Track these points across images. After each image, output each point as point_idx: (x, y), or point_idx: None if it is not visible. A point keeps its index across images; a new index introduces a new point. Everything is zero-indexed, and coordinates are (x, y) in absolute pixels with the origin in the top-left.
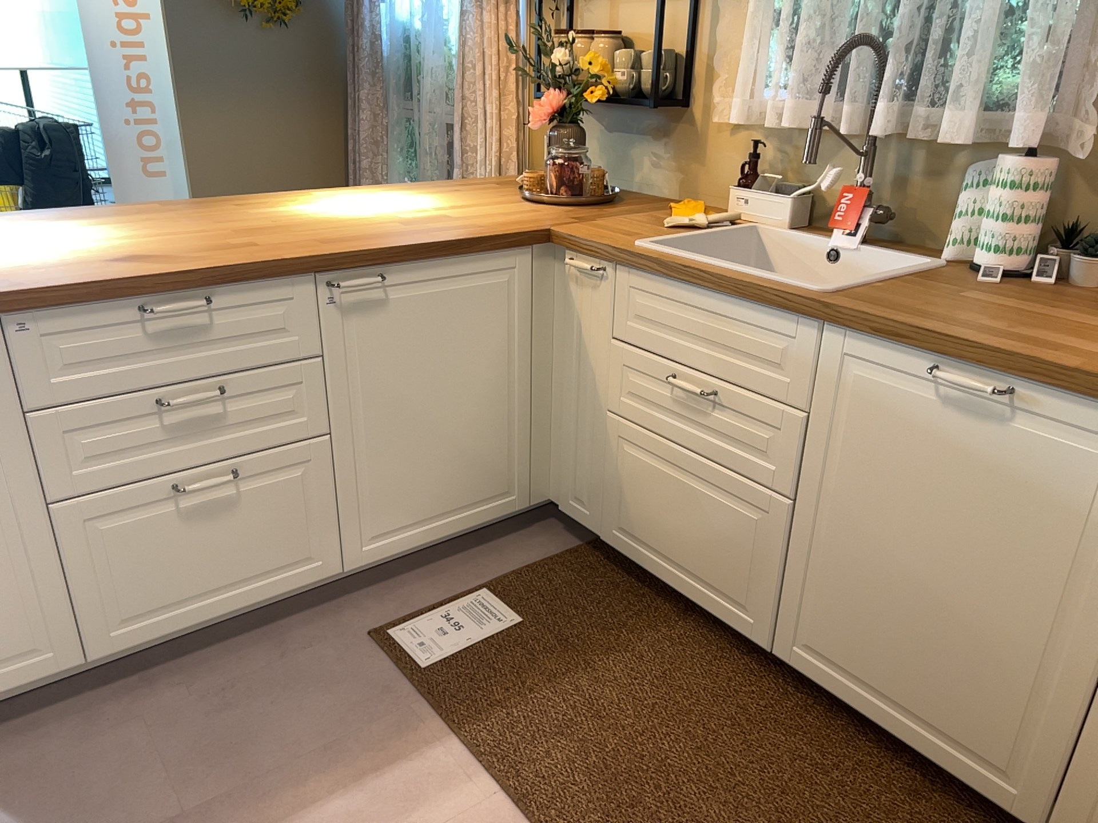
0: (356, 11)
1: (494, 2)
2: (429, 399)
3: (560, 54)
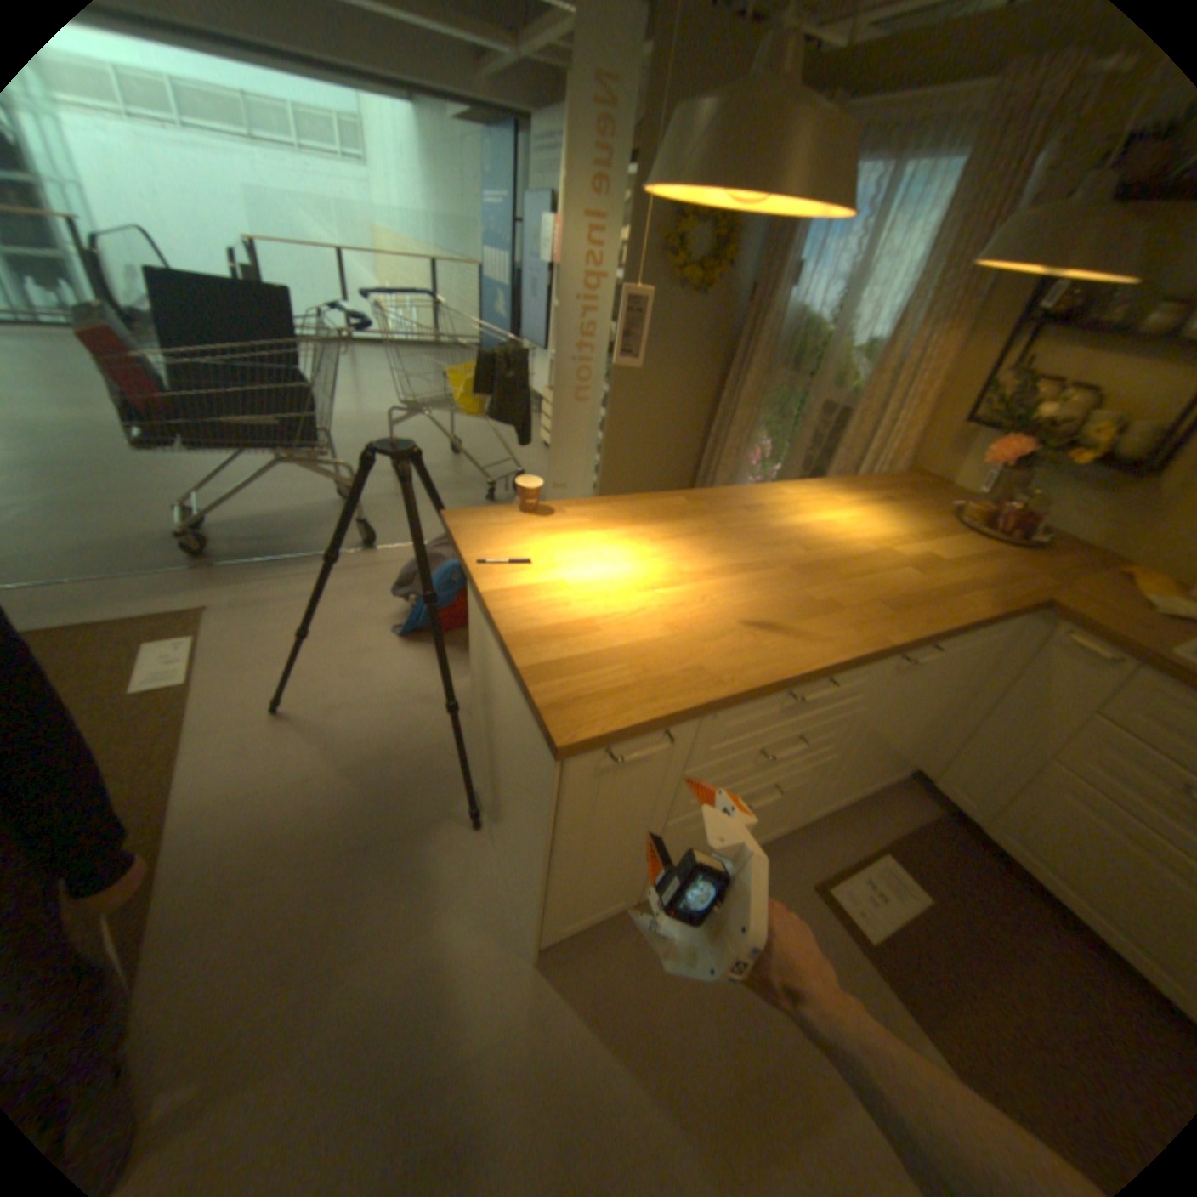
0: (763, 287)
1: (949, 322)
2: (905, 723)
3: (1052, 406)
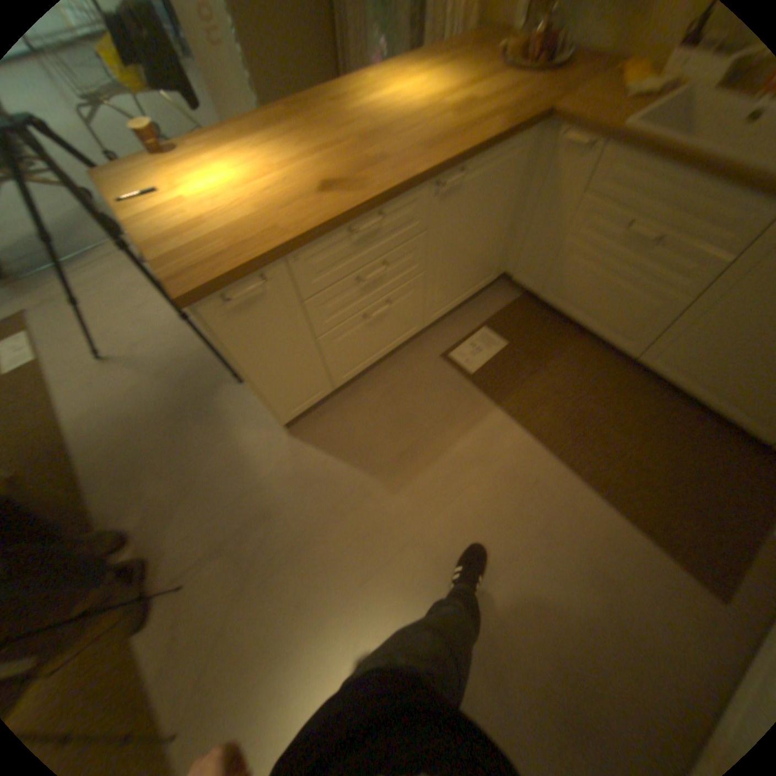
0: None
1: None
2: (468, 239)
3: None
